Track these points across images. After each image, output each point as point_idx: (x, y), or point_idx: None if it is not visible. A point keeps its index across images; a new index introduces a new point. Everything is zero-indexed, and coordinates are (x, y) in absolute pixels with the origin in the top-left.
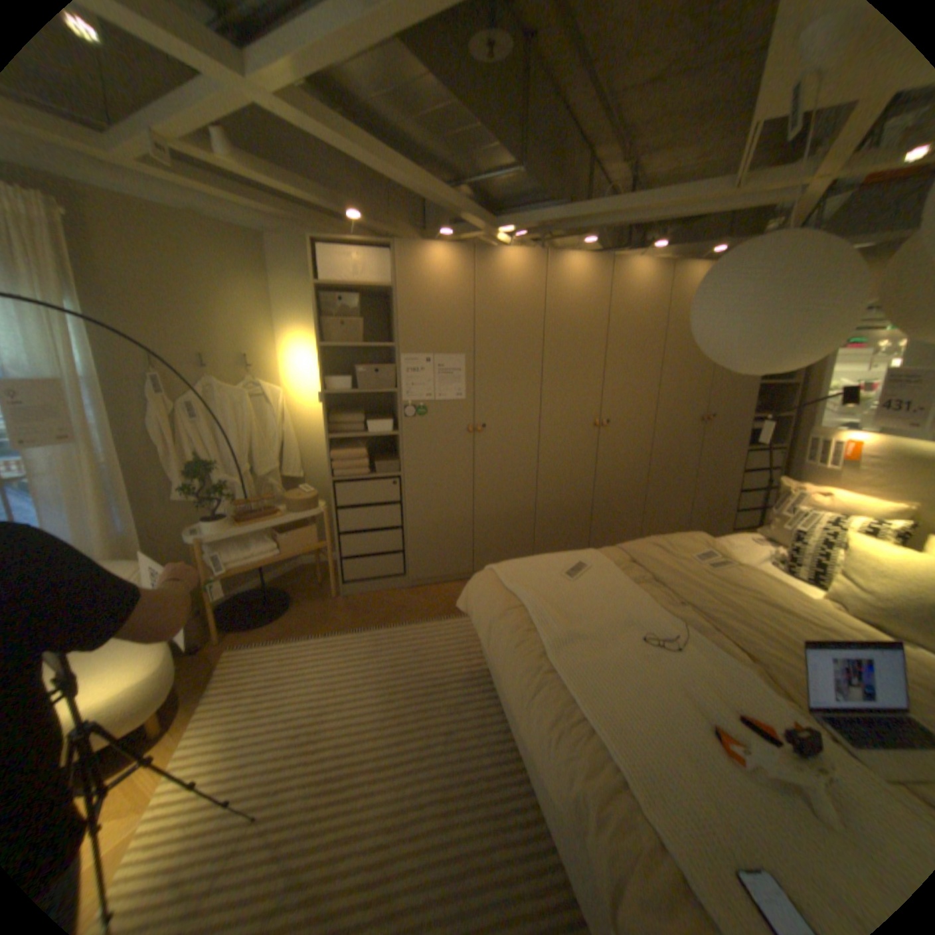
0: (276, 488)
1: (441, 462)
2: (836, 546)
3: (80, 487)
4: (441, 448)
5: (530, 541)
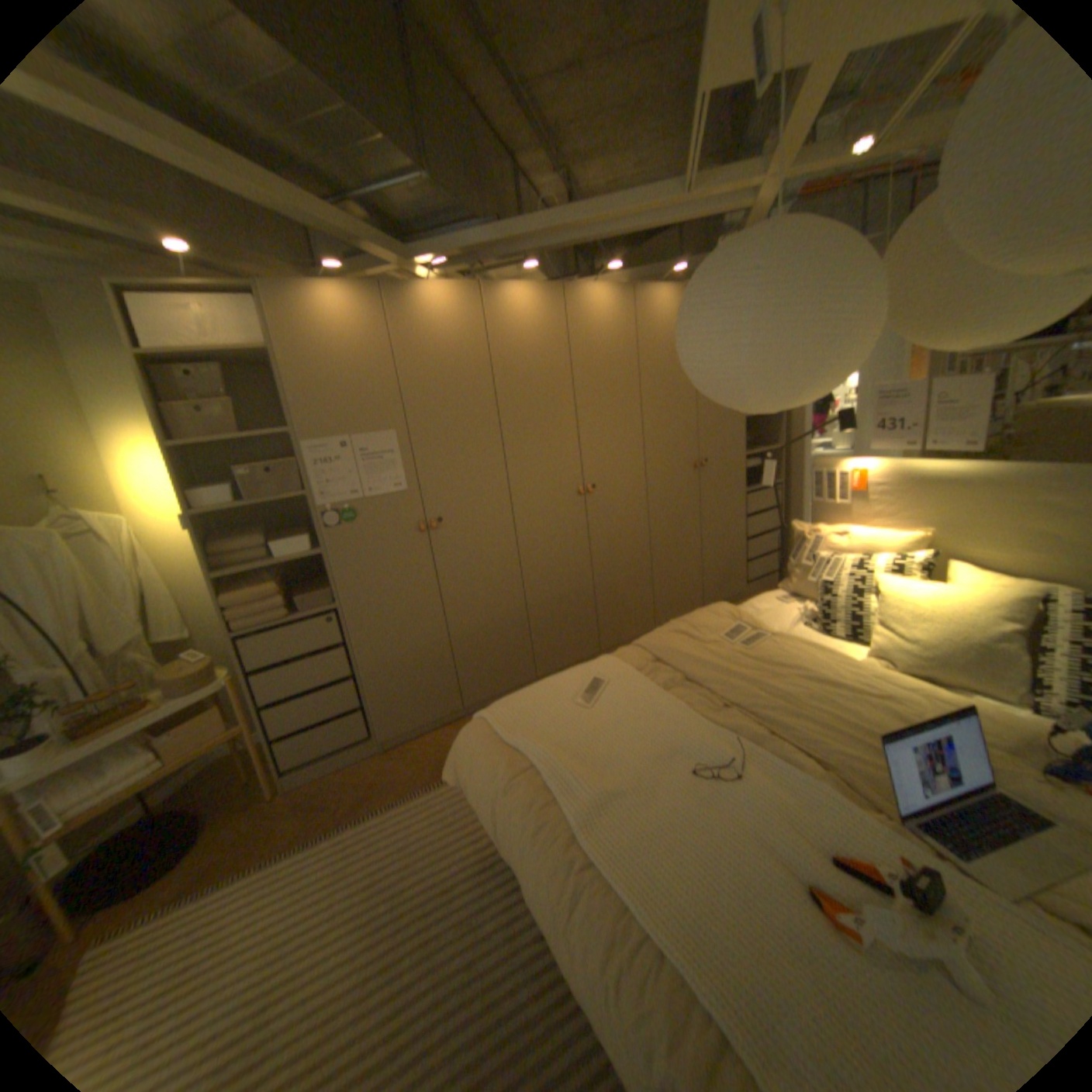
0: (144, 664)
1: (392, 577)
2: (866, 592)
3: None
4: (387, 559)
5: (528, 652)
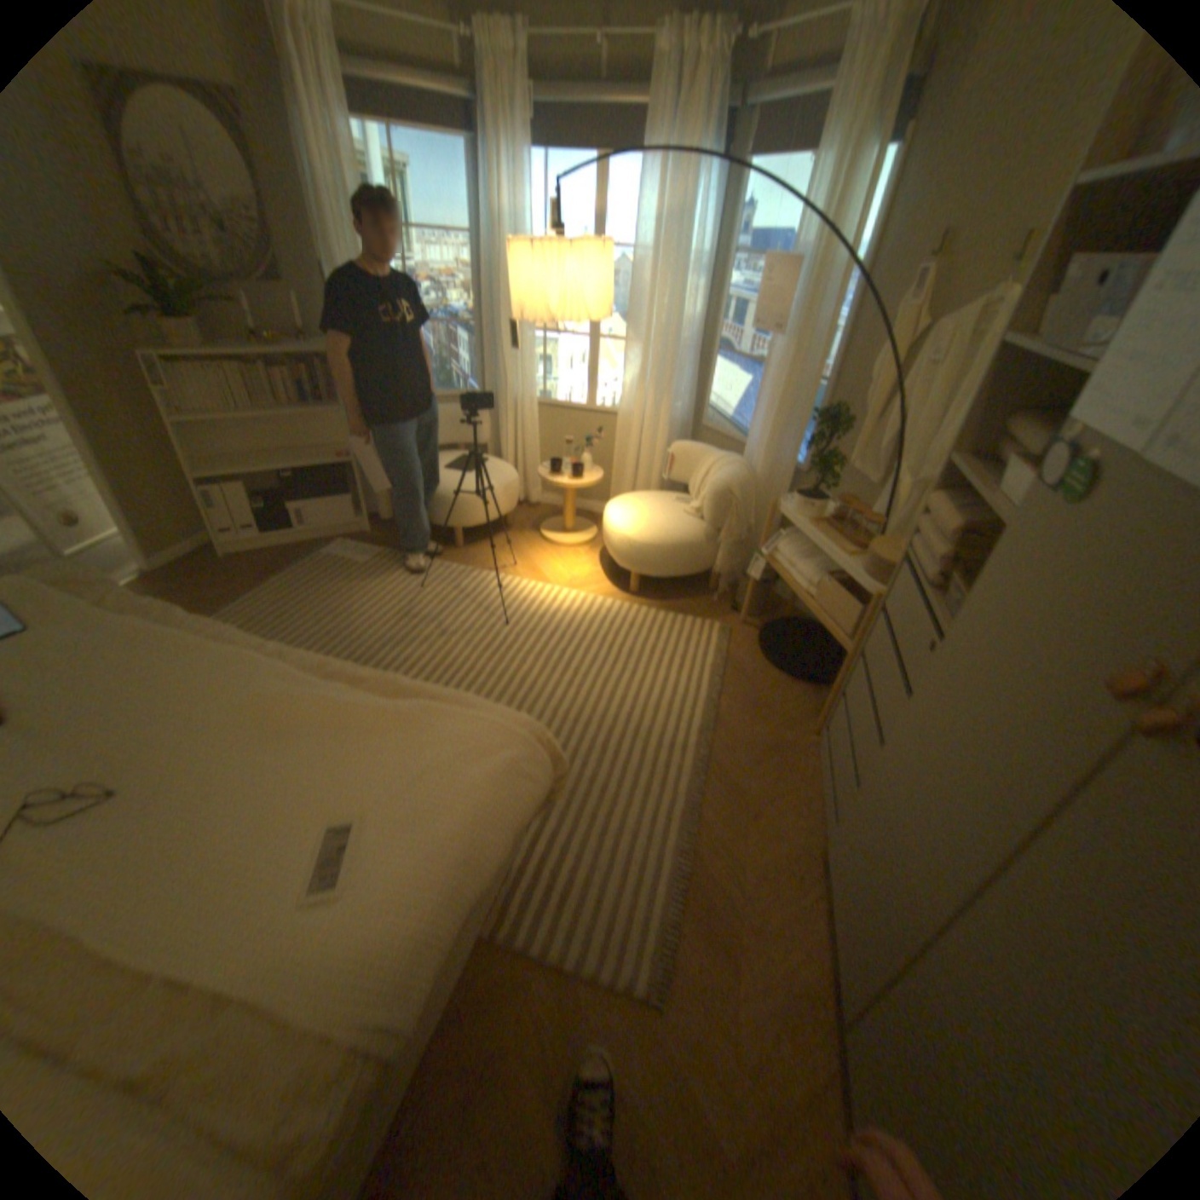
0: None
1: (998, 699)
2: None
3: (779, 388)
4: (1028, 656)
5: None
